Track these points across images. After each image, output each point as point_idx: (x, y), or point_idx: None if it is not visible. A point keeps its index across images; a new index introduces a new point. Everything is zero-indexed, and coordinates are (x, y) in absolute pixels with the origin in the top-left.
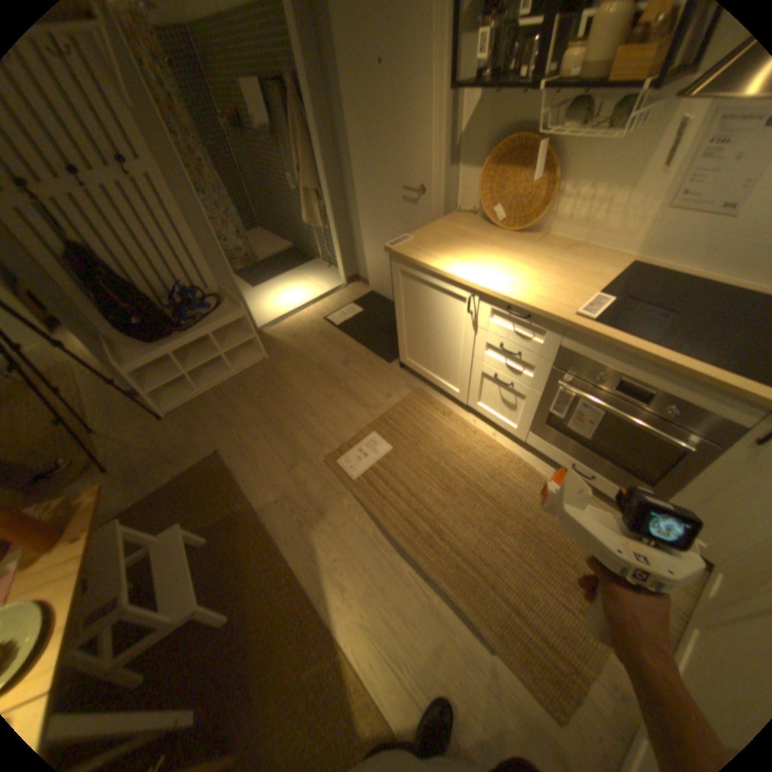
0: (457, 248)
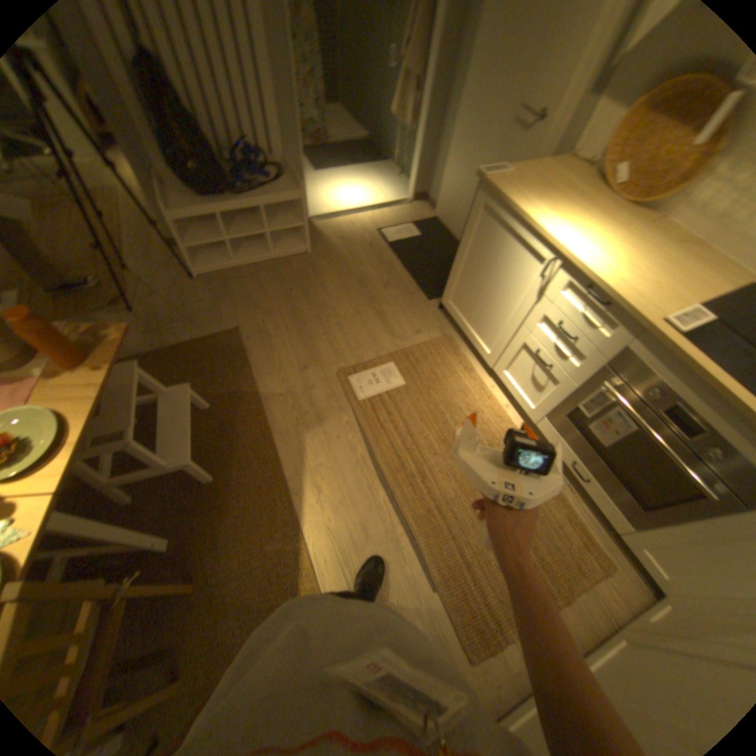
0: (560, 199)
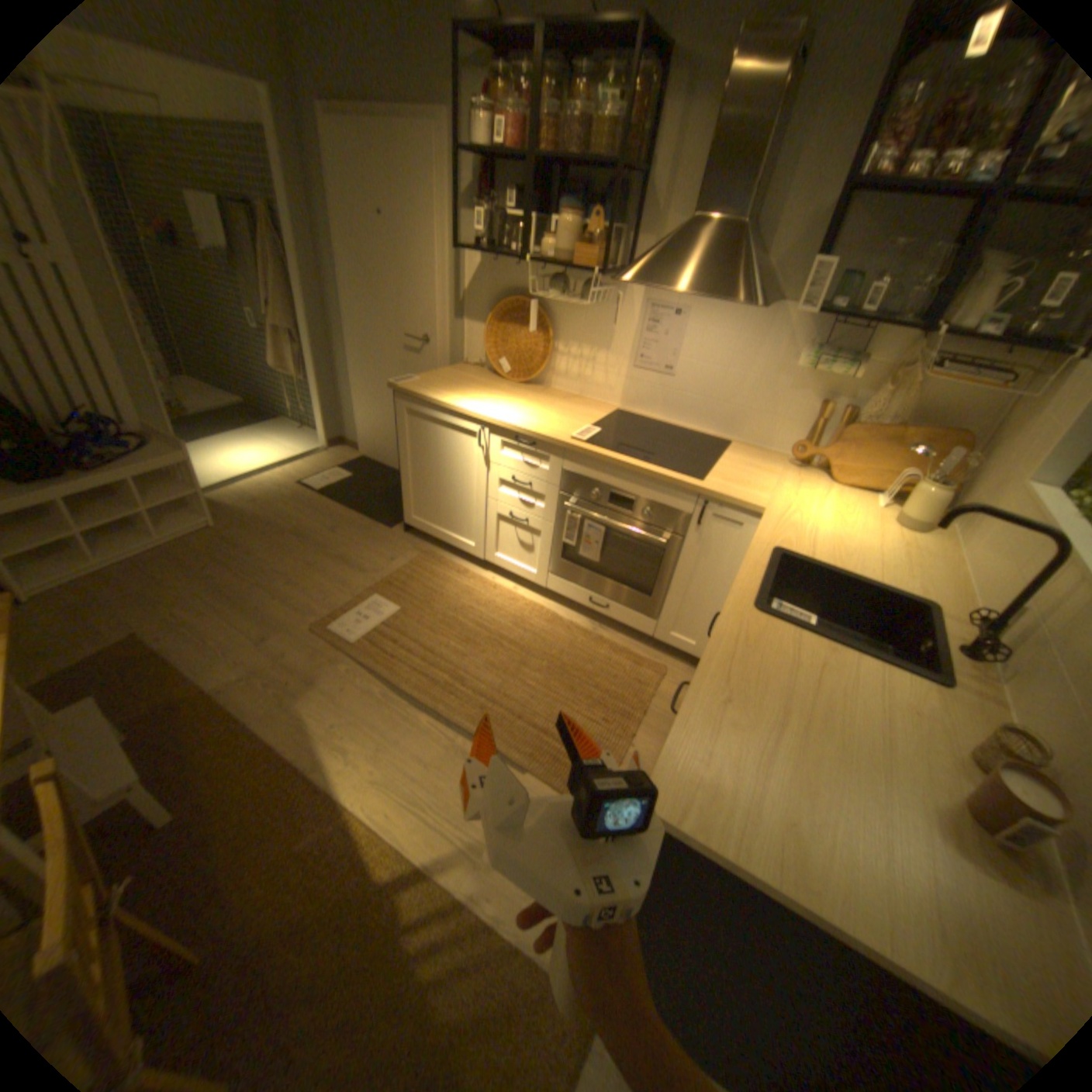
0: (466, 390)
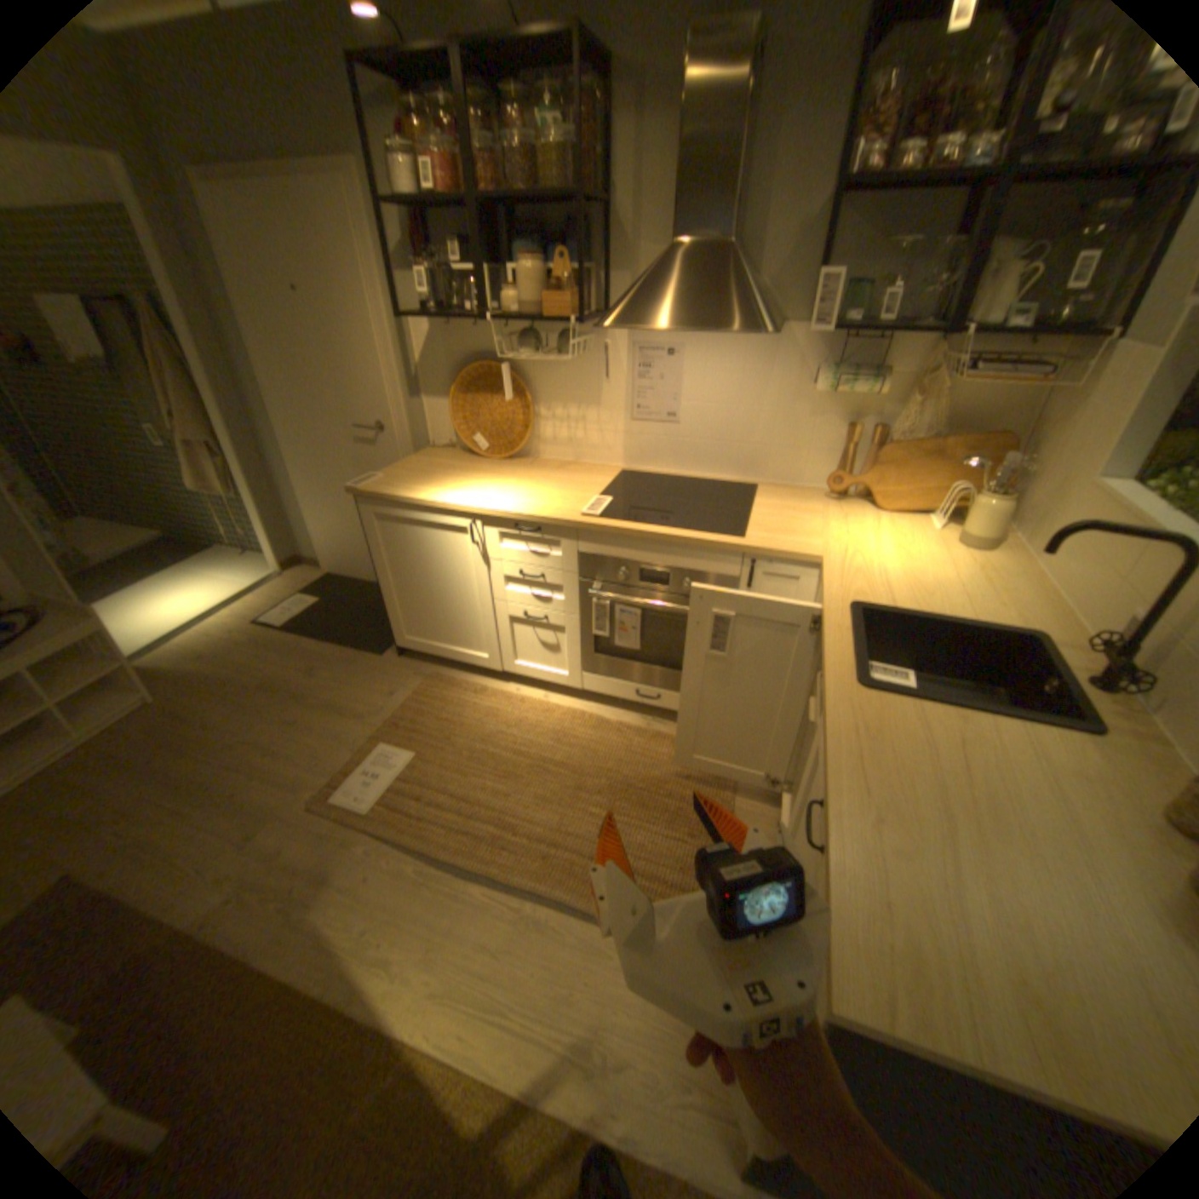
0: (443, 479)
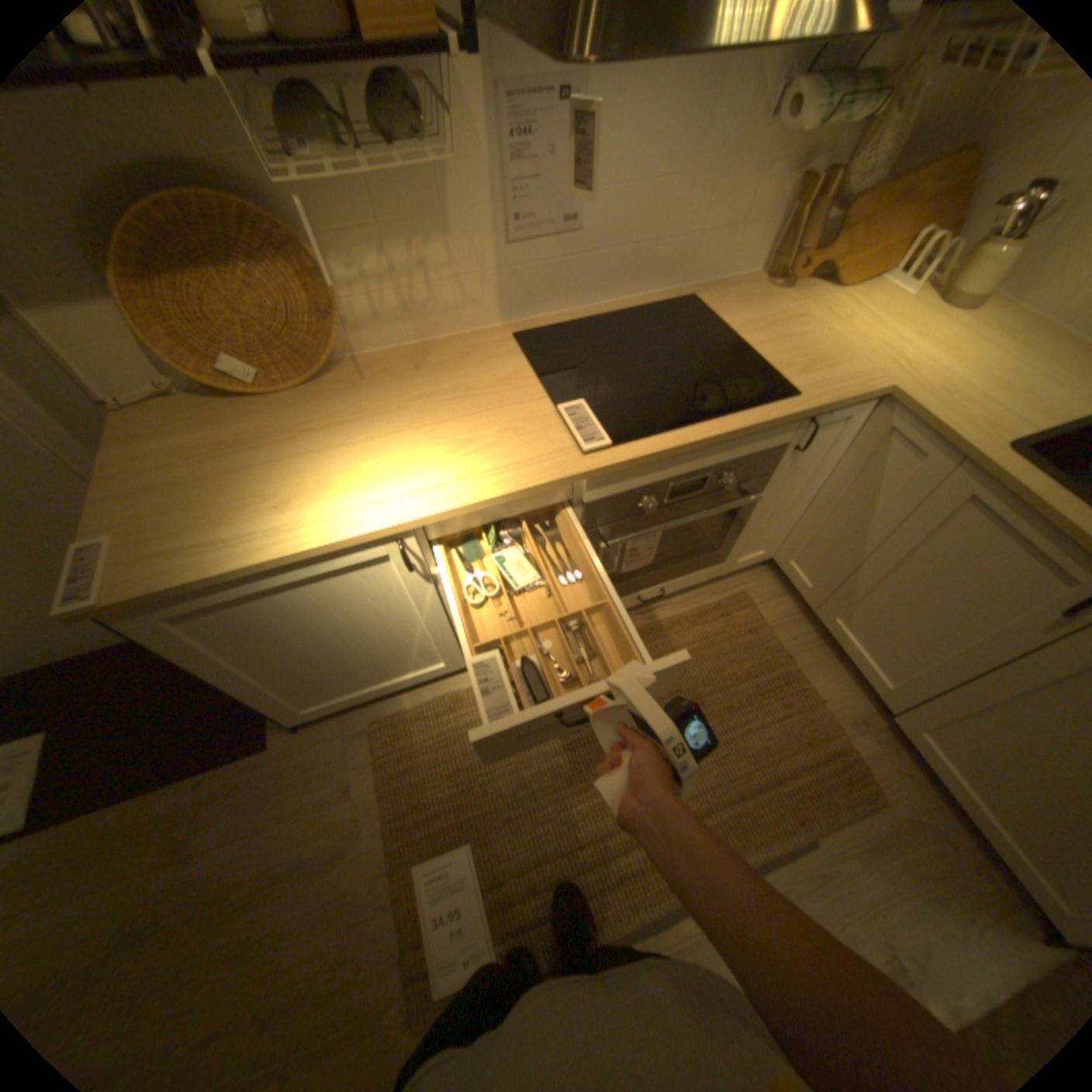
0: (251, 481)
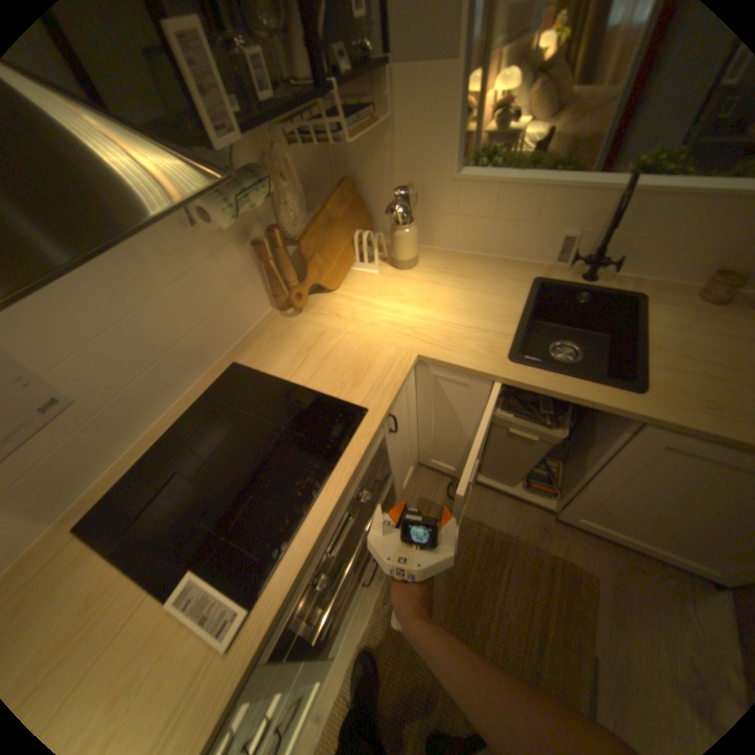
0: None
